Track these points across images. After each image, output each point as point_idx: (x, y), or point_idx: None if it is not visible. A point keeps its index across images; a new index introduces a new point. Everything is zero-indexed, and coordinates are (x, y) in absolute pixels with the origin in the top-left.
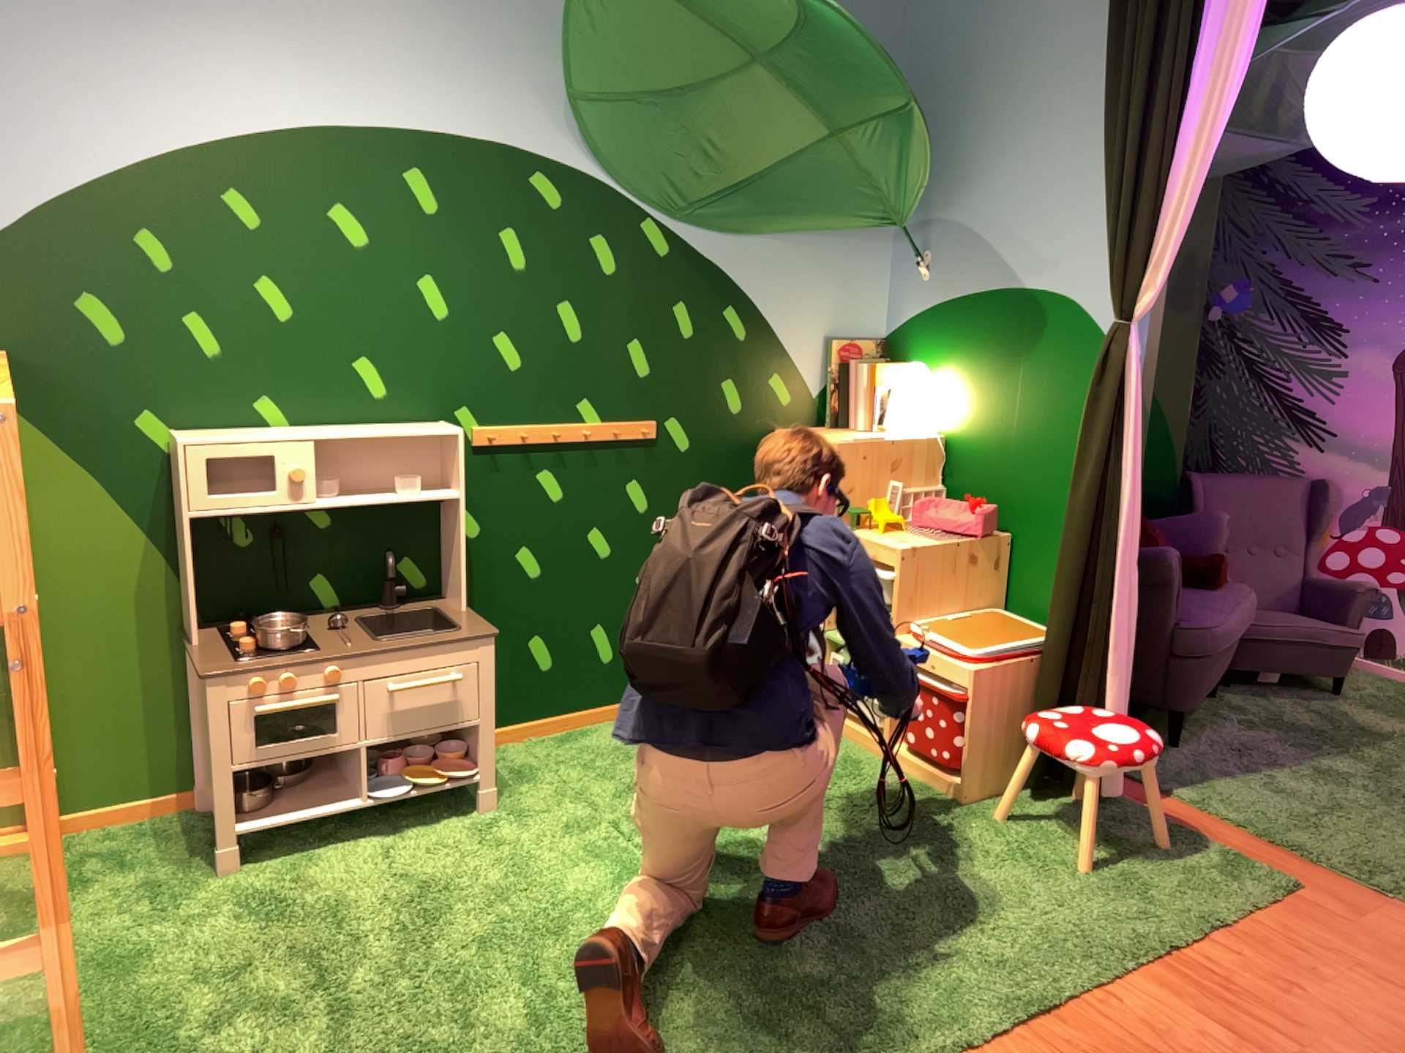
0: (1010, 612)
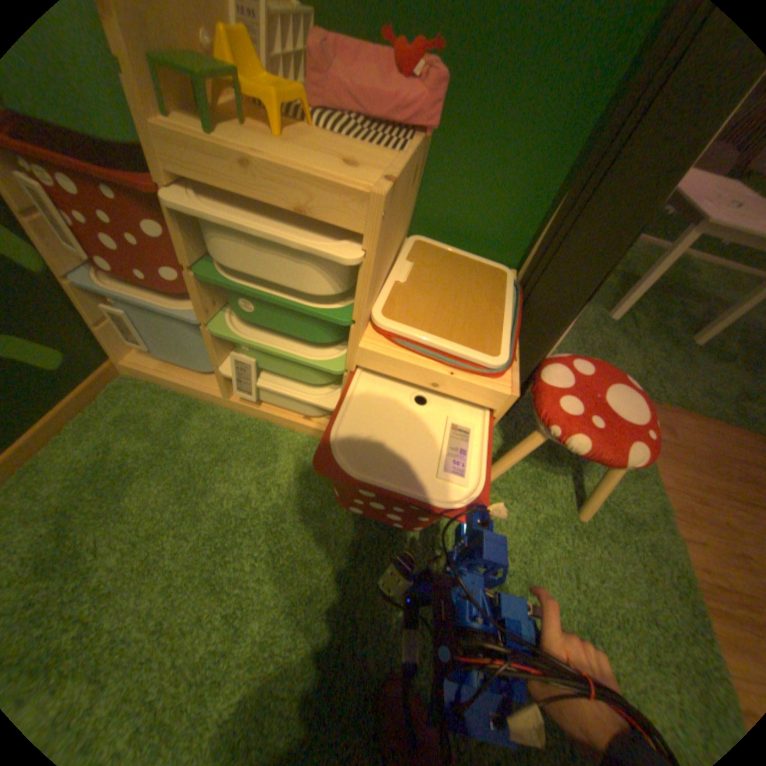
0: (425, 234)
